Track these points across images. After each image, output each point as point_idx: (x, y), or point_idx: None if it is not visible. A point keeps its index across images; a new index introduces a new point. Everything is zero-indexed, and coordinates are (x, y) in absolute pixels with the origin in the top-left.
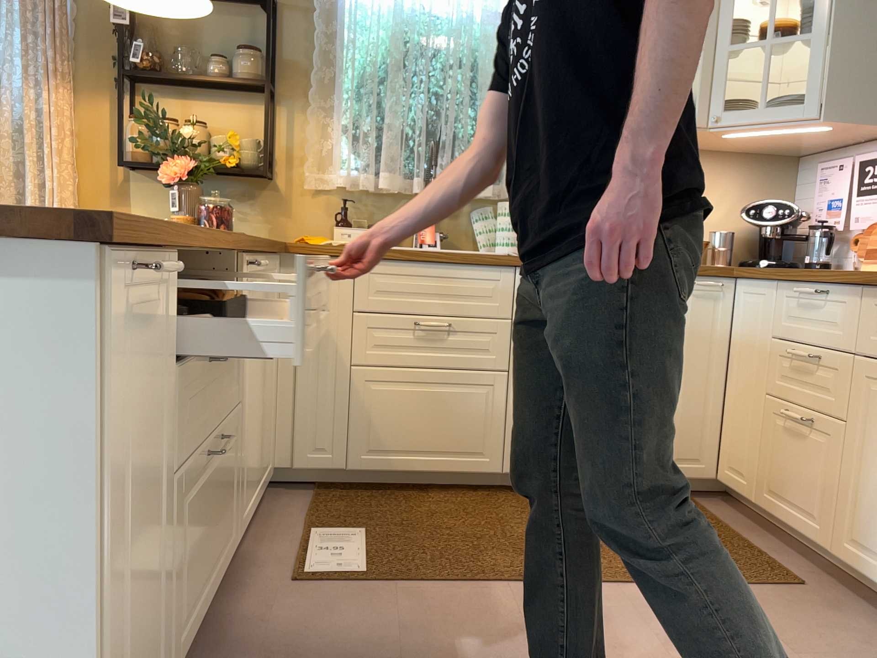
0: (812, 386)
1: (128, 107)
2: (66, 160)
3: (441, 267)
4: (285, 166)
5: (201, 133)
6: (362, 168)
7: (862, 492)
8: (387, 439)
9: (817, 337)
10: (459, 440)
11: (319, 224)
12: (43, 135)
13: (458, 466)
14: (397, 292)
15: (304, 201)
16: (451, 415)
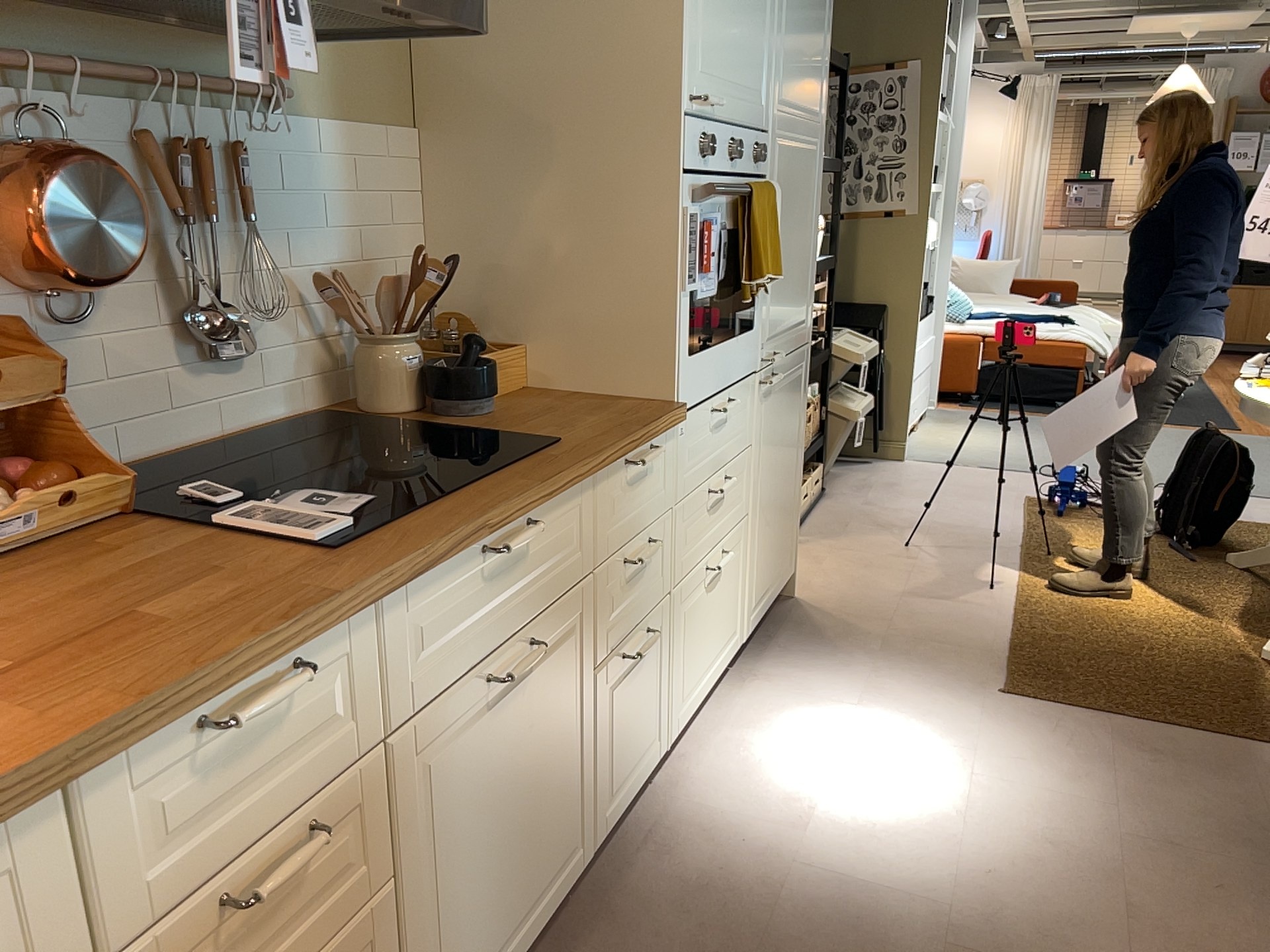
0: (290, 917)
1: None
2: None
3: None
4: None
5: None
6: None
7: (436, 941)
8: None
9: (278, 799)
10: None
11: None
12: None
13: None
14: None
15: None
16: None
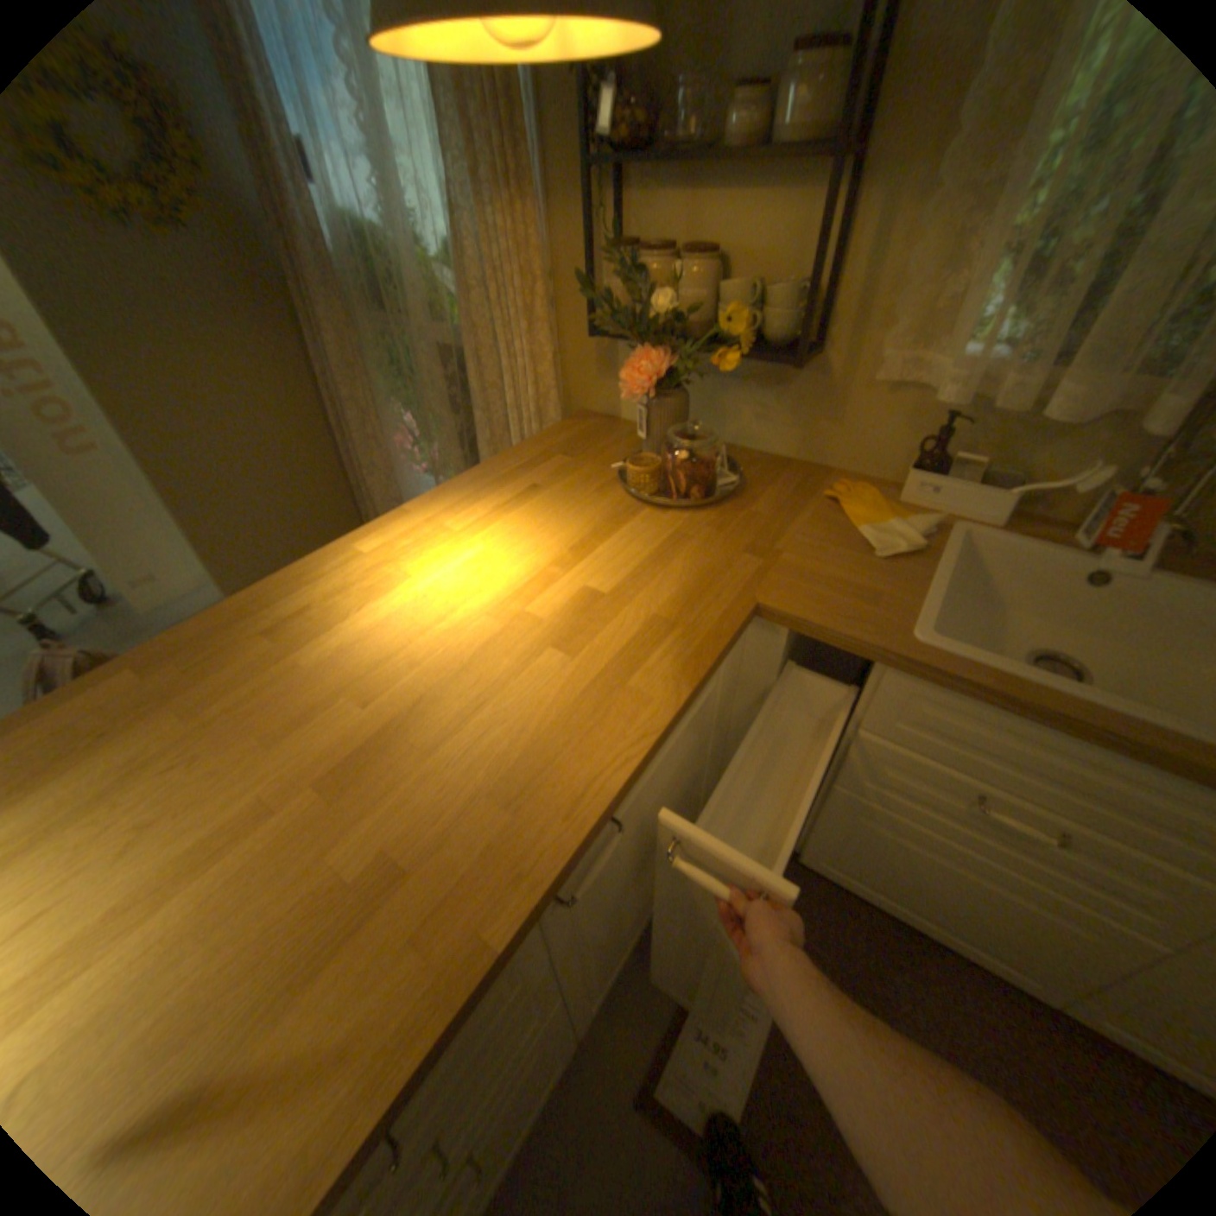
0: None
1: (608, 209)
2: (534, 318)
3: (1110, 755)
4: (851, 324)
5: (700, 273)
6: (1022, 352)
7: None
8: (869, 874)
9: None
10: (997, 944)
11: (887, 442)
12: (504, 278)
13: (978, 958)
14: (967, 743)
15: (872, 397)
16: (999, 918)
